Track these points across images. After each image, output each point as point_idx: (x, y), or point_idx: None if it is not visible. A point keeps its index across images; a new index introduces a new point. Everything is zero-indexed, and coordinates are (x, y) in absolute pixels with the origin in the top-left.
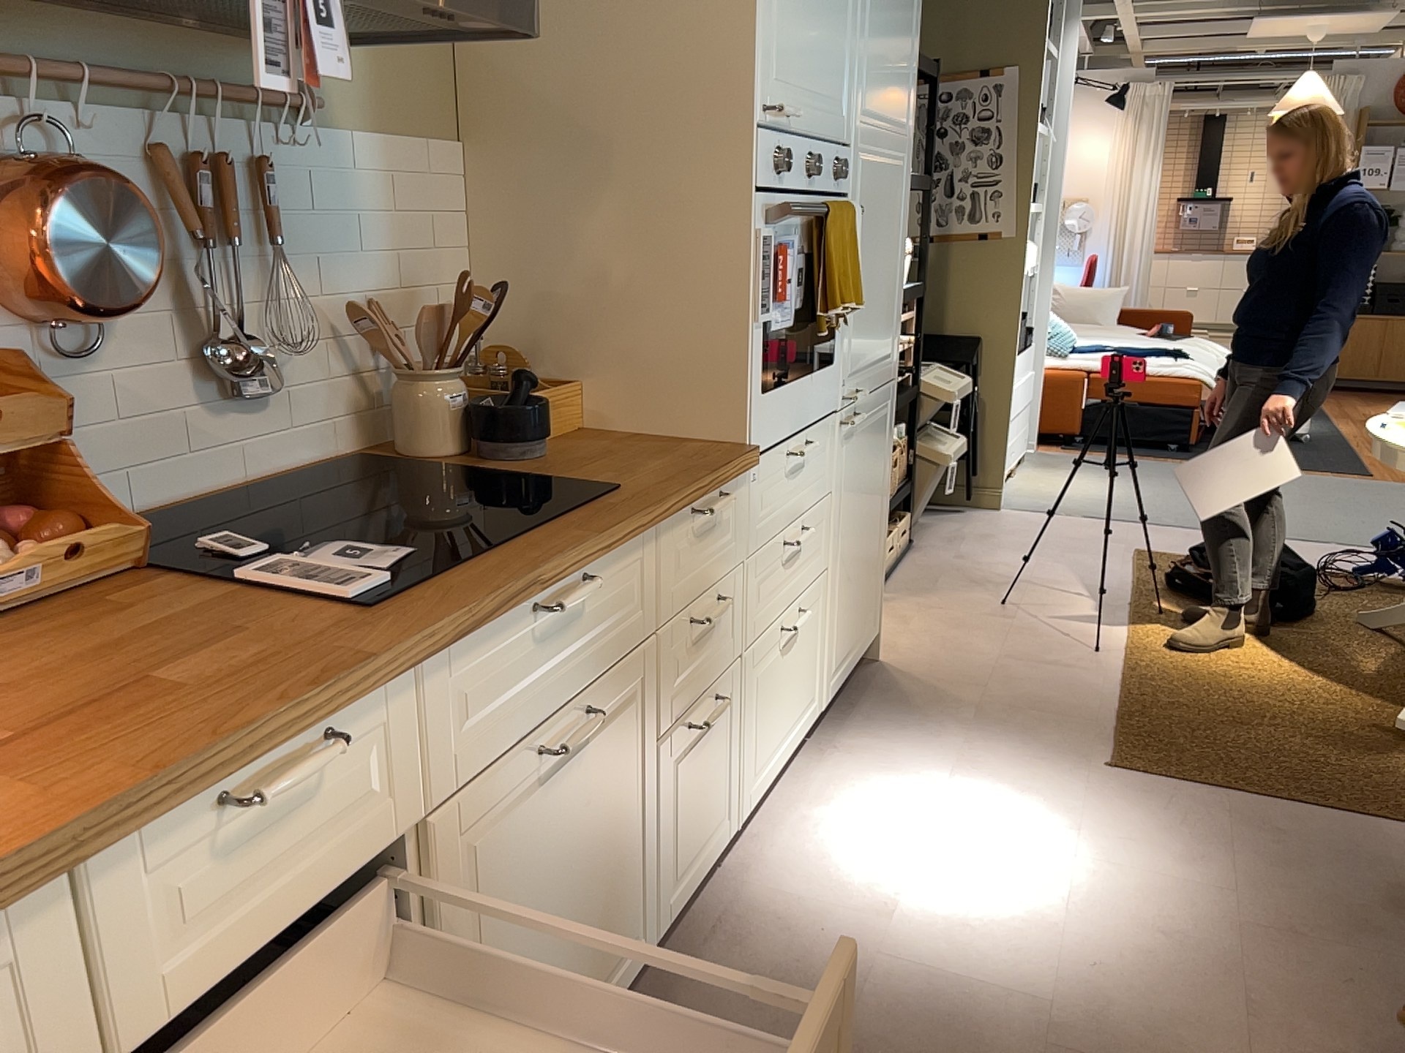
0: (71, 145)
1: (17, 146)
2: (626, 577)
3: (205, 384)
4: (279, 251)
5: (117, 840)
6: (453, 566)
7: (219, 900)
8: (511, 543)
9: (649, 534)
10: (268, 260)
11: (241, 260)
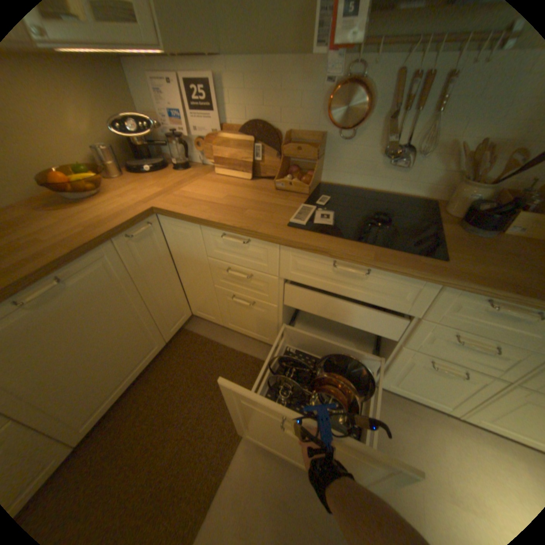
0: (370, 67)
1: (349, 69)
2: (406, 288)
3: (392, 156)
4: (439, 112)
5: (201, 224)
6: (325, 233)
7: (226, 249)
8: (354, 241)
9: (433, 284)
10: (437, 115)
11: (423, 114)
